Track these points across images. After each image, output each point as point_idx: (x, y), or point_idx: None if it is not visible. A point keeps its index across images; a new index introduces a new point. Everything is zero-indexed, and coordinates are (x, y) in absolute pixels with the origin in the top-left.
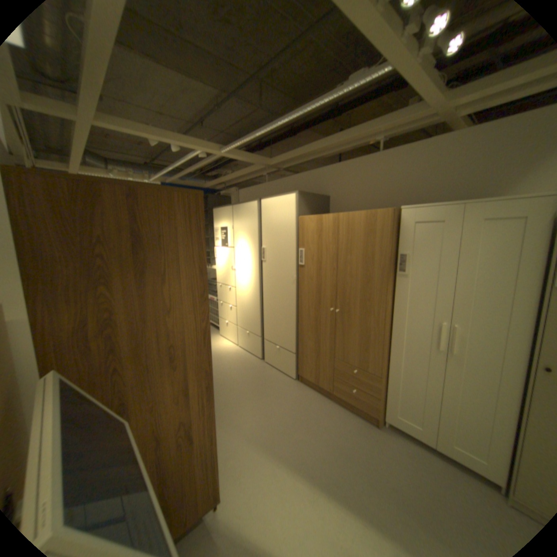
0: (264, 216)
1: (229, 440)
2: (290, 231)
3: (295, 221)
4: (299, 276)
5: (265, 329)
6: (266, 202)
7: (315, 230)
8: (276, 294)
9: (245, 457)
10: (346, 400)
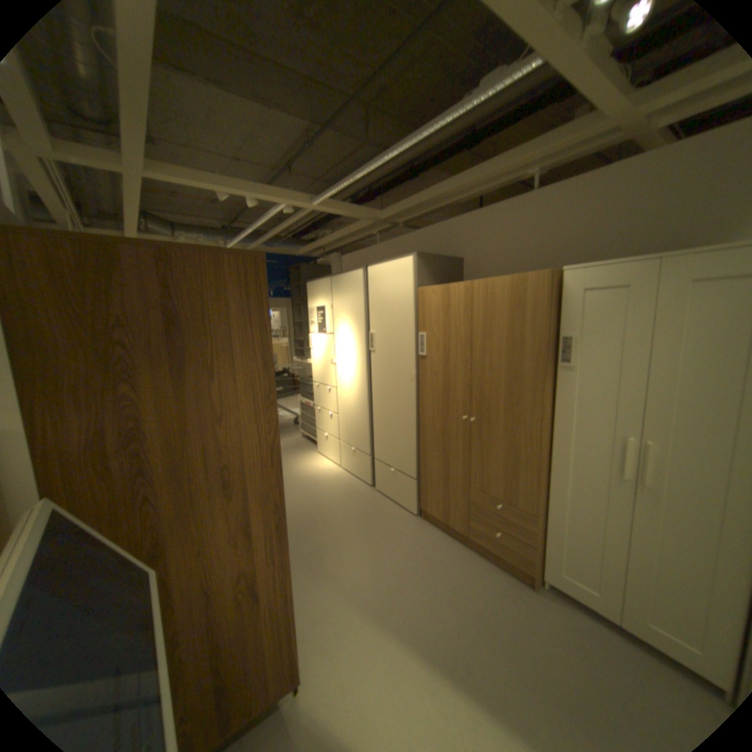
0: (373, 289)
1: (321, 596)
2: (407, 308)
3: (412, 294)
4: (420, 371)
5: (376, 444)
6: (375, 270)
7: (440, 306)
8: (389, 396)
9: (341, 621)
10: (487, 547)
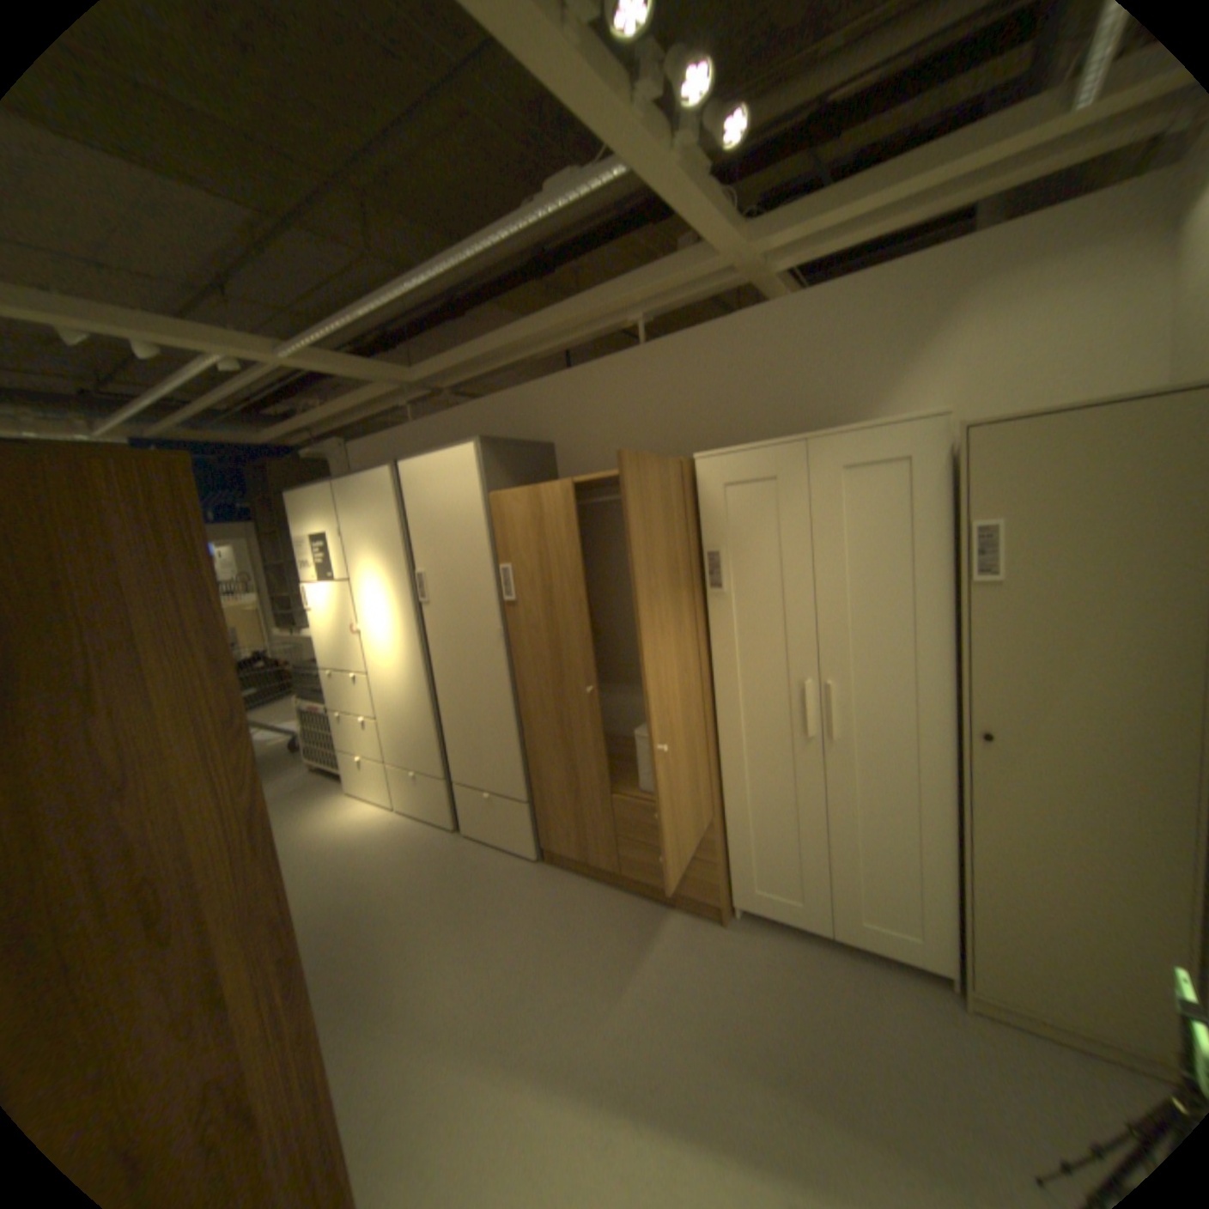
0: (412, 499)
1: (385, 1060)
2: (475, 528)
3: (481, 505)
4: (510, 627)
5: (452, 759)
6: (412, 467)
7: (528, 520)
8: (463, 675)
9: (429, 1091)
10: (649, 882)
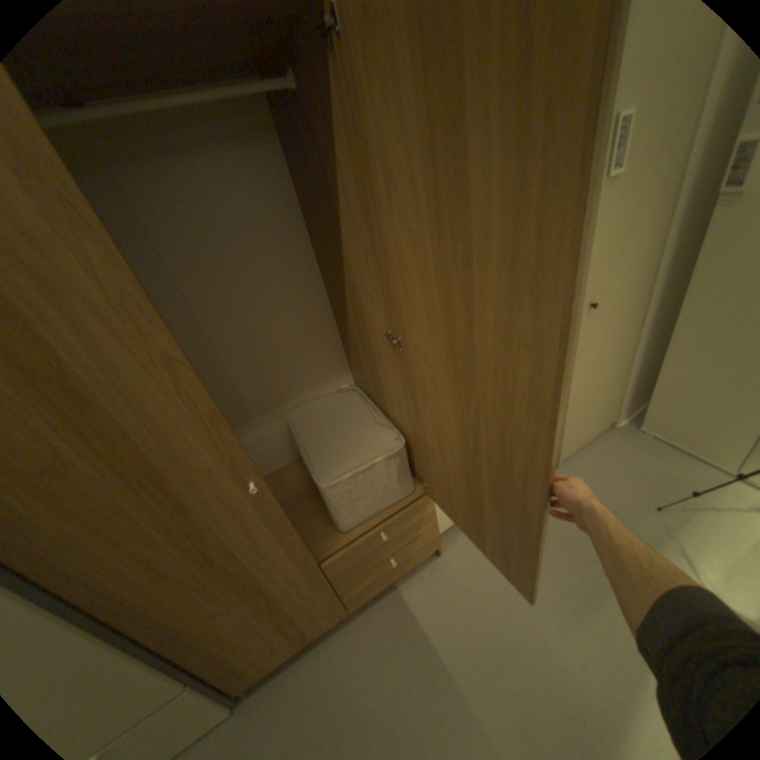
0: None
1: None
2: None
3: None
4: None
5: None
6: None
7: None
8: None
9: None
10: (378, 590)
